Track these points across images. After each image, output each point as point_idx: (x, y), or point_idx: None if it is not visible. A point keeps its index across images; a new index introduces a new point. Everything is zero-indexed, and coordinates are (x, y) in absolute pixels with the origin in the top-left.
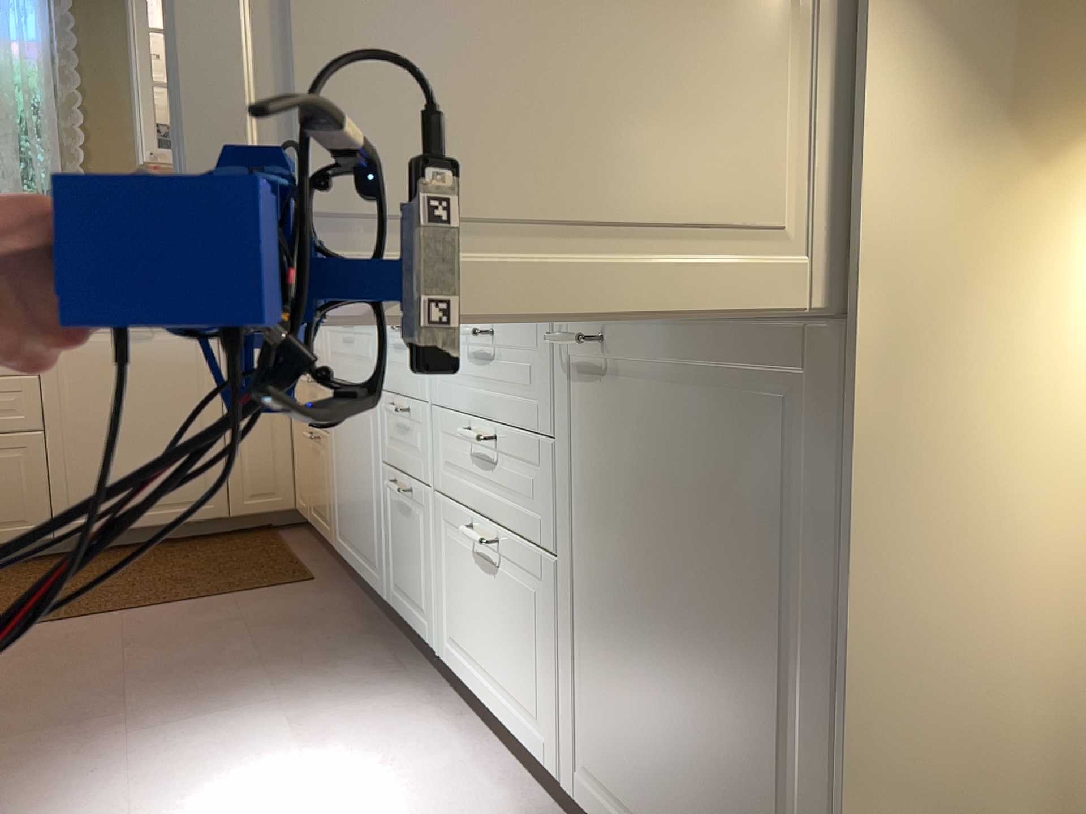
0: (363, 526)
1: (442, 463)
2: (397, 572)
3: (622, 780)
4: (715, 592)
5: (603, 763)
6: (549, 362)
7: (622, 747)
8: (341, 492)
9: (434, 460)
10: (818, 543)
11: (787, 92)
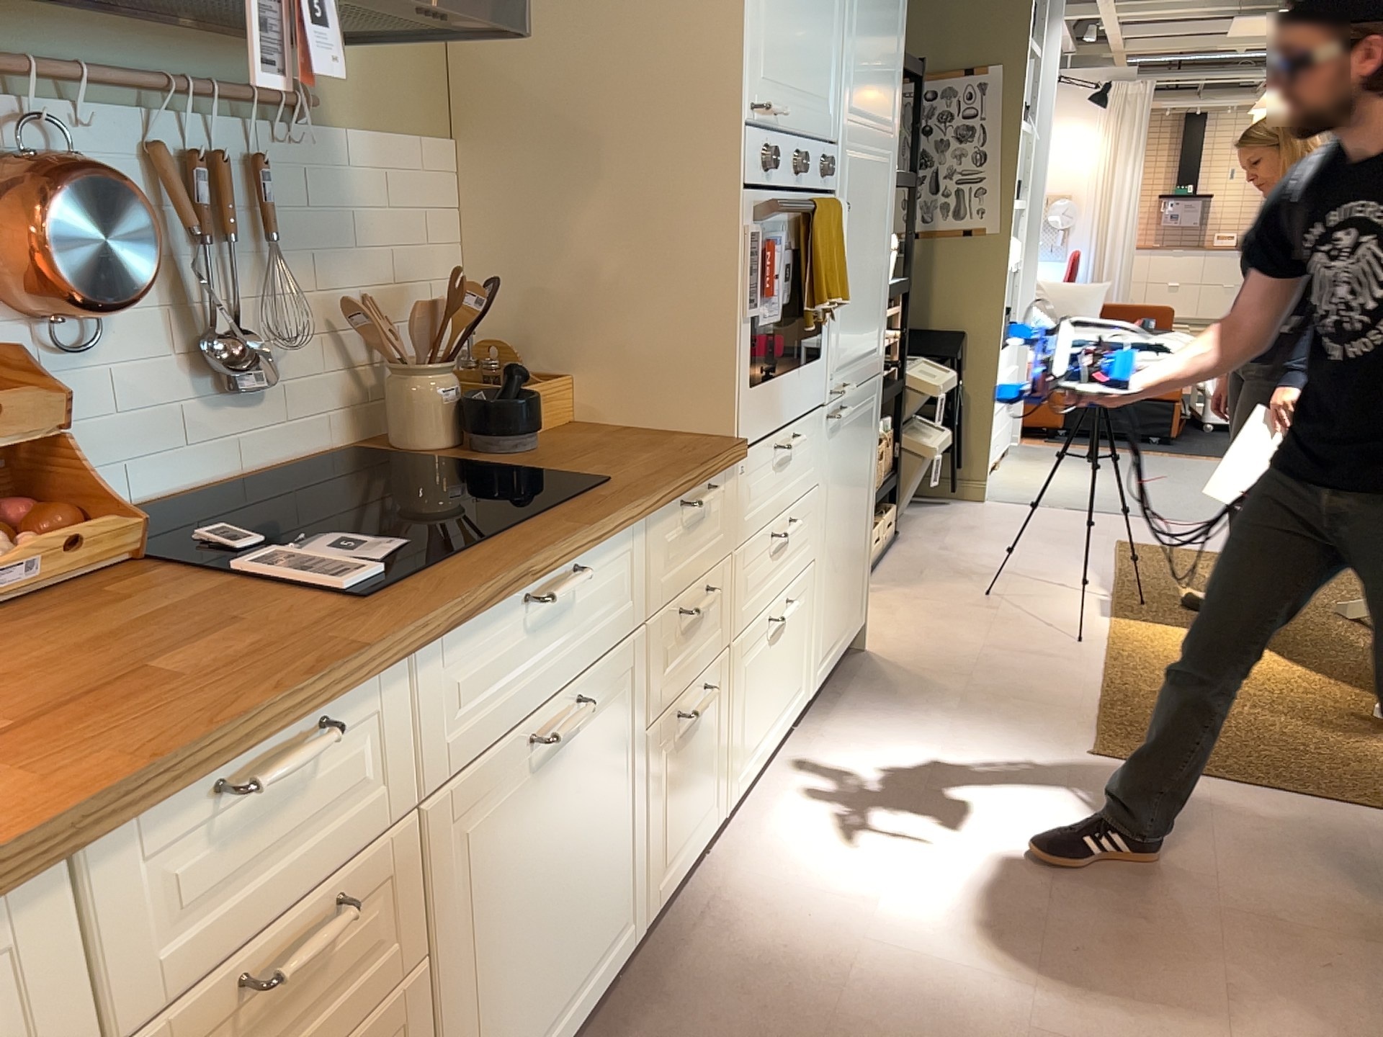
0: (591, 912)
1: (741, 599)
2: (669, 837)
3: (830, 632)
4: (856, 494)
5: (824, 639)
6: (818, 436)
7: (831, 615)
8: (503, 990)
9: (734, 606)
10: (871, 449)
11: (877, 297)
